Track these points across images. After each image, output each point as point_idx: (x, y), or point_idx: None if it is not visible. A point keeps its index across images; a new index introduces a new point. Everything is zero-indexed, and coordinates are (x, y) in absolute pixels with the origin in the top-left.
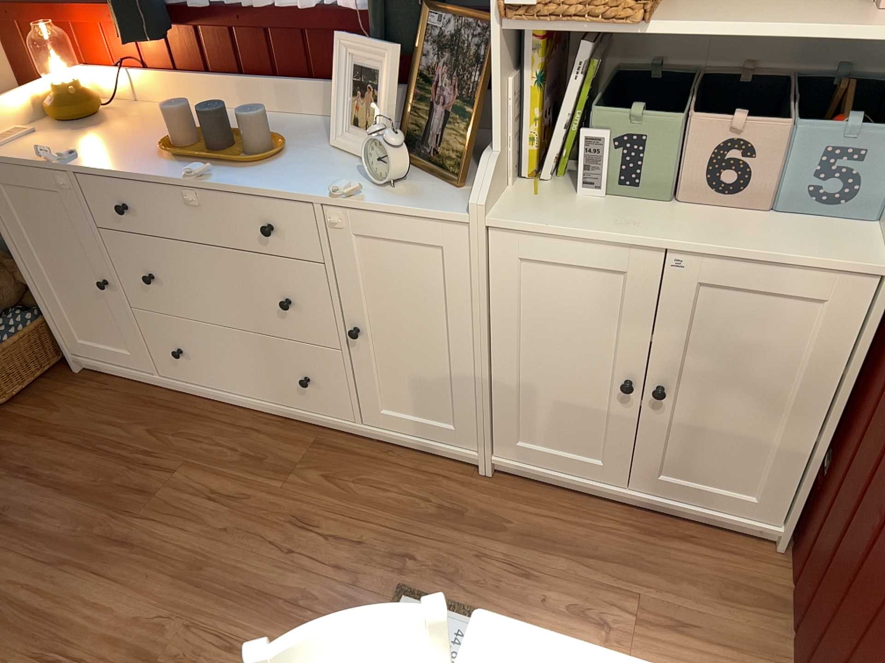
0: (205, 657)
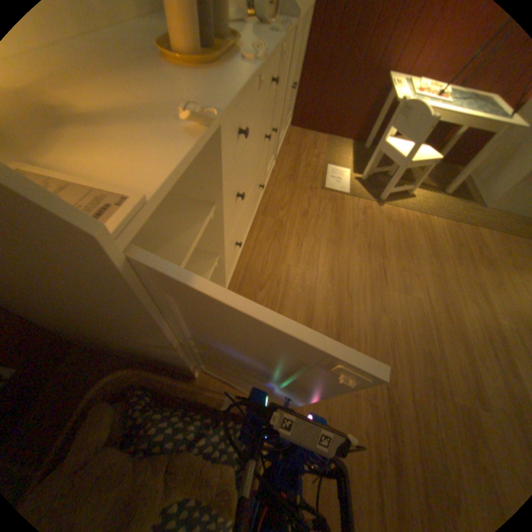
0: (364, 232)
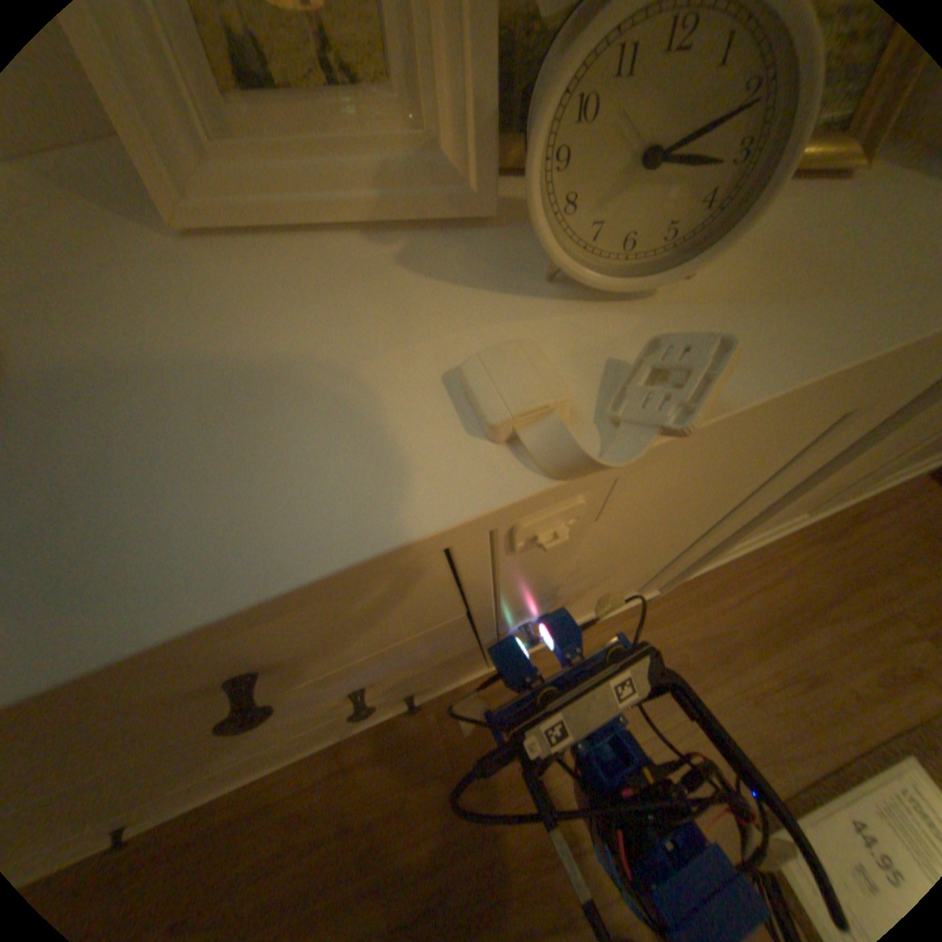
0: None
